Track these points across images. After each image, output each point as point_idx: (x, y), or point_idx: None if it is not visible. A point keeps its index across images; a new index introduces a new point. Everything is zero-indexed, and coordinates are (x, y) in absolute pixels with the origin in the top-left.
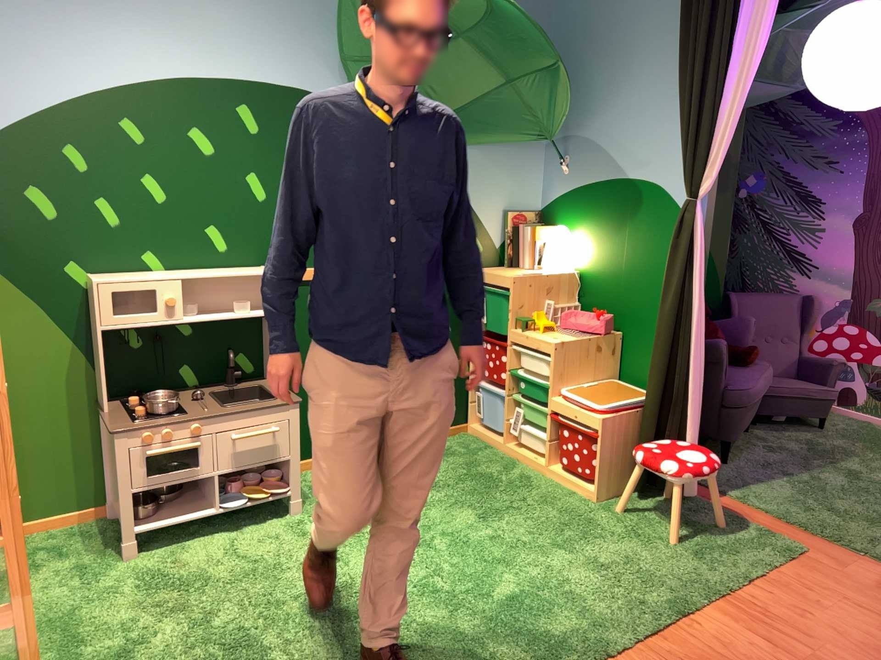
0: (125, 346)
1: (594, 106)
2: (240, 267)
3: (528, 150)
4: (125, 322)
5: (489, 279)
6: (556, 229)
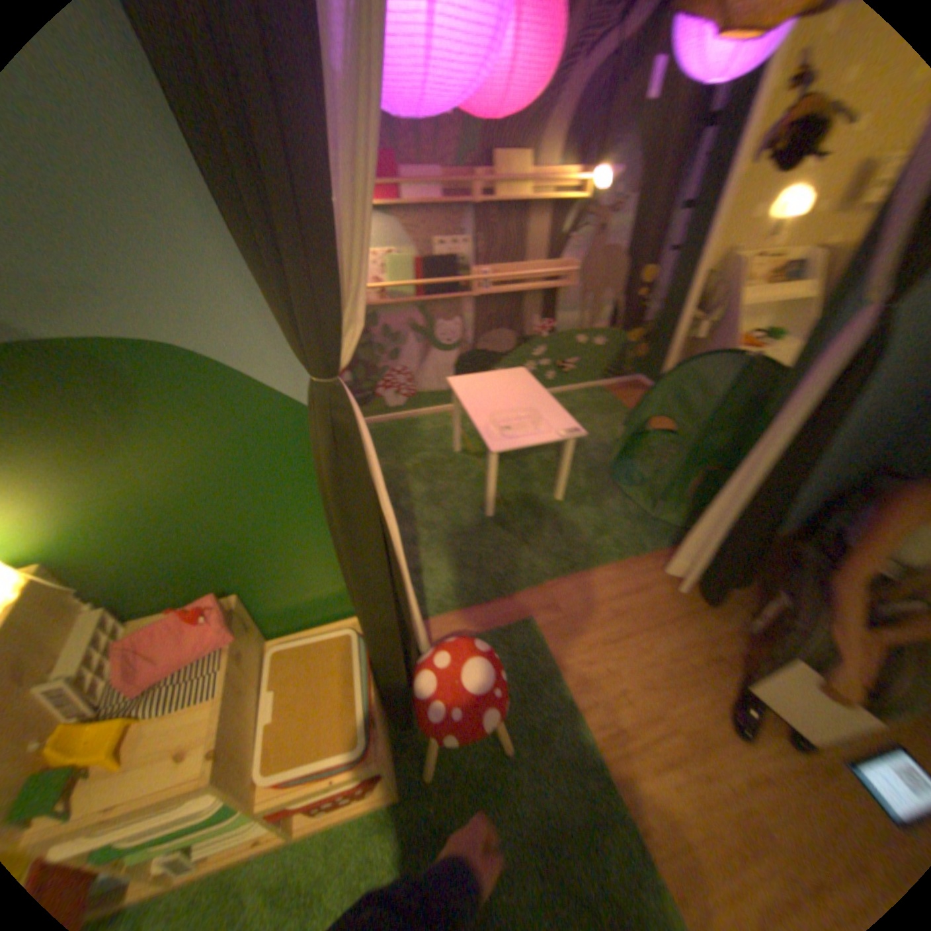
0: None
1: None
2: None
3: None
4: None
5: None
6: None
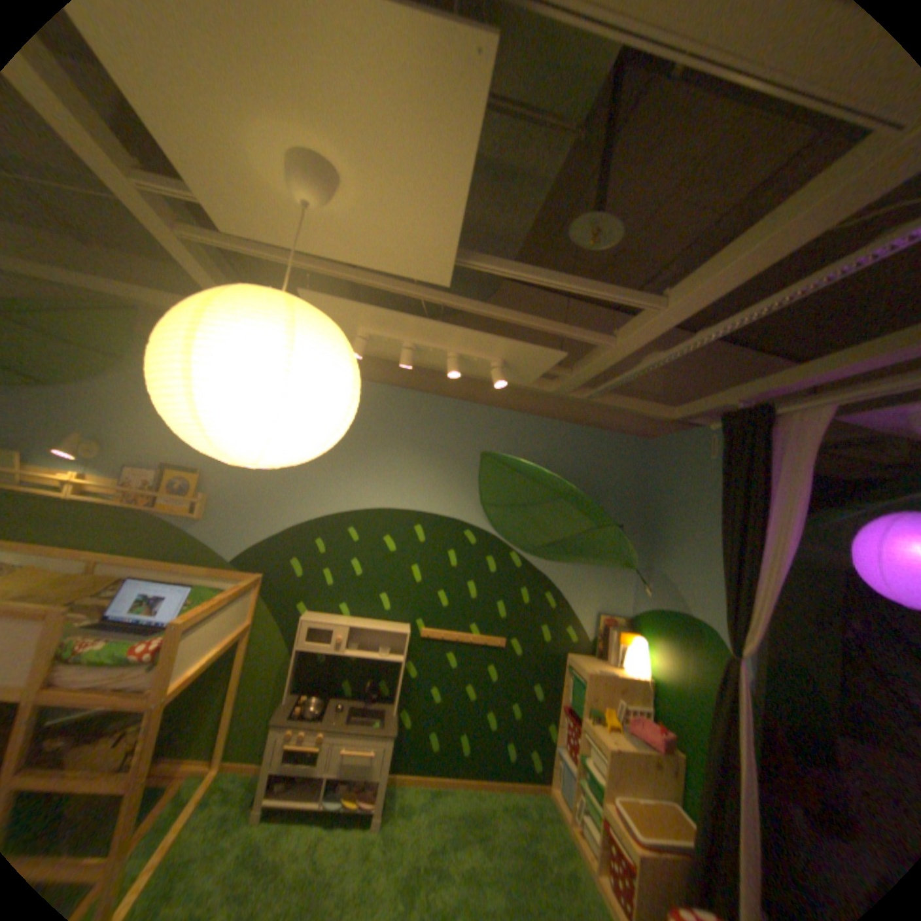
0: (314, 662)
1: (669, 552)
2: (395, 624)
3: (621, 573)
4: (310, 649)
5: (575, 669)
6: (636, 641)
